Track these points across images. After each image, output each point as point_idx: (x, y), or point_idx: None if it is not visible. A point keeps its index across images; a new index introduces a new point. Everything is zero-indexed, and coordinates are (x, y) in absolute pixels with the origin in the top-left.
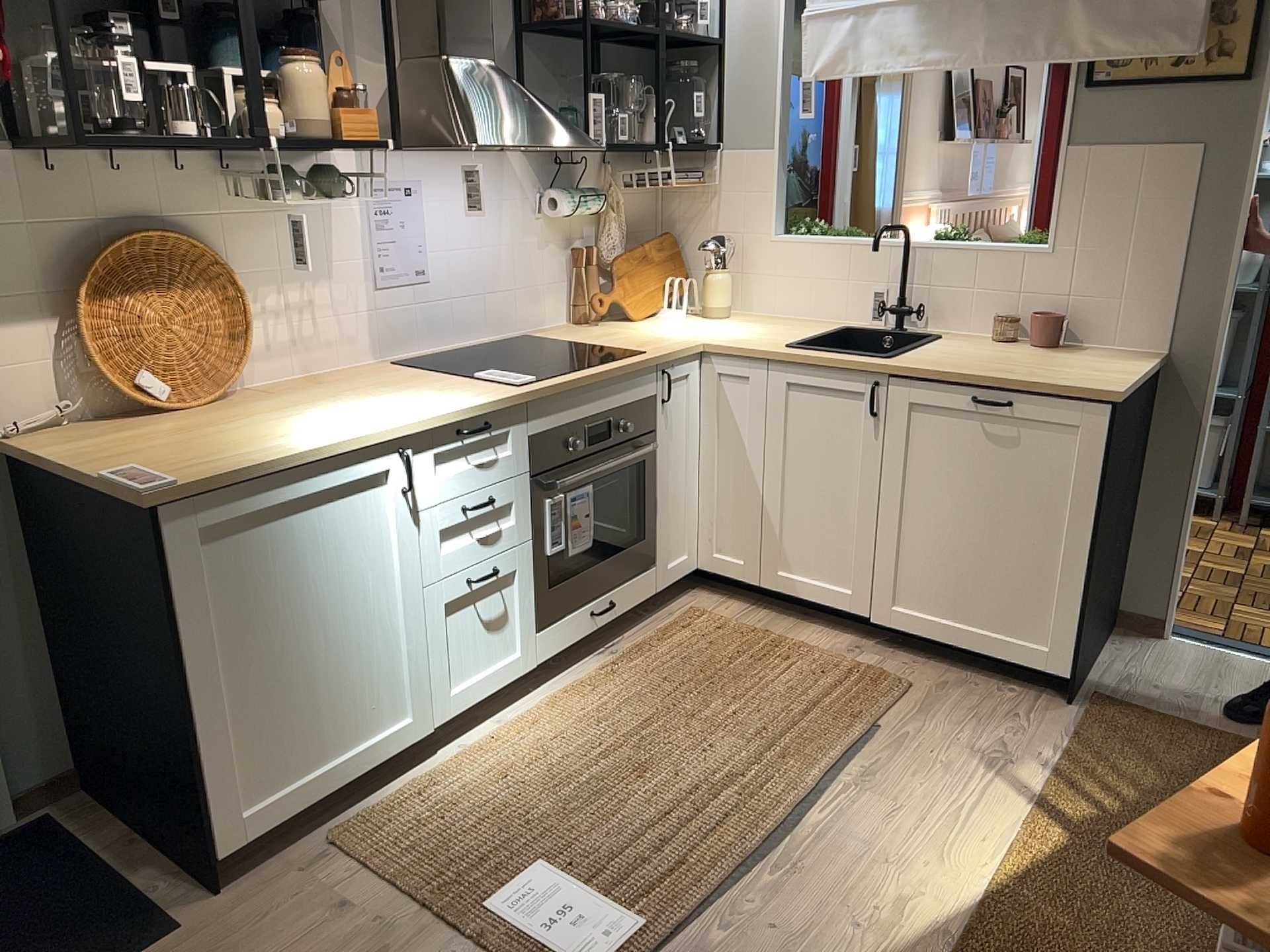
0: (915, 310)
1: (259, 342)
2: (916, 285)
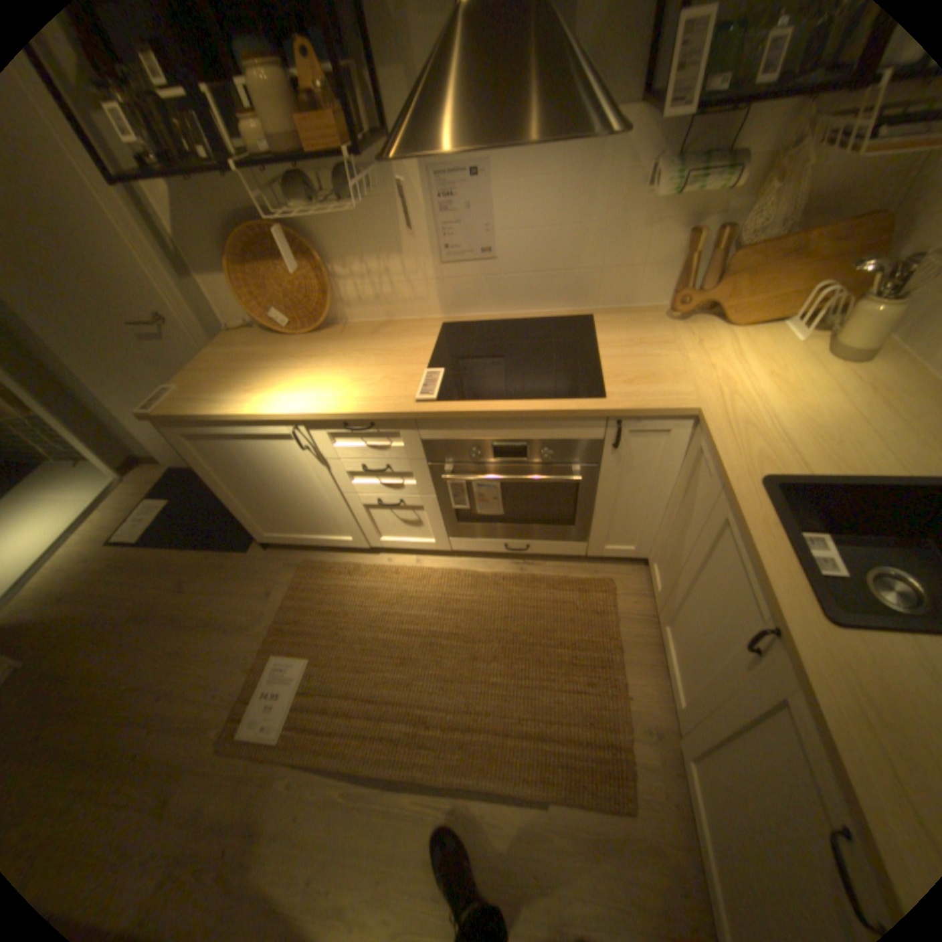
0: None
1: (351, 293)
2: None
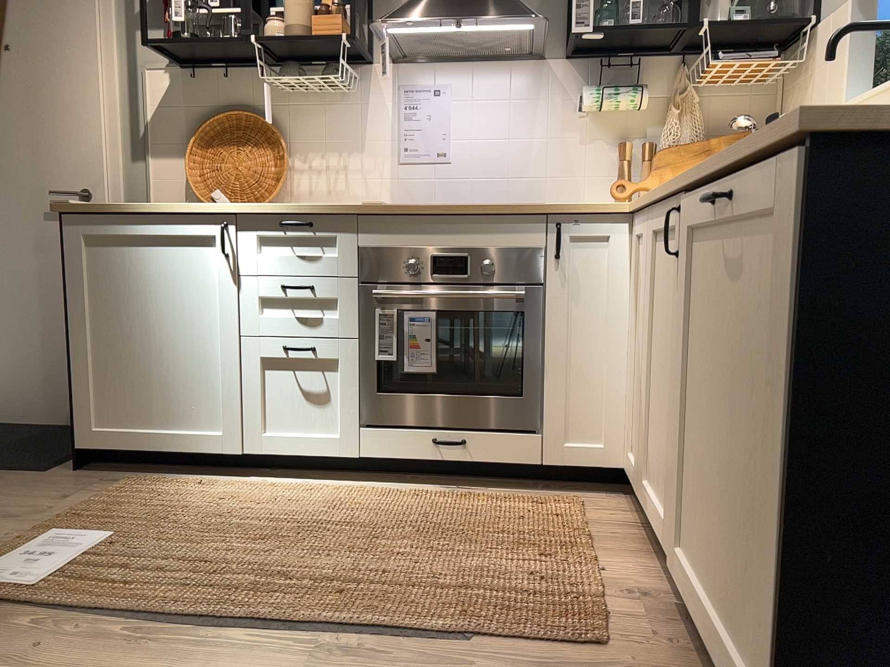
0: None
1: (303, 188)
2: None
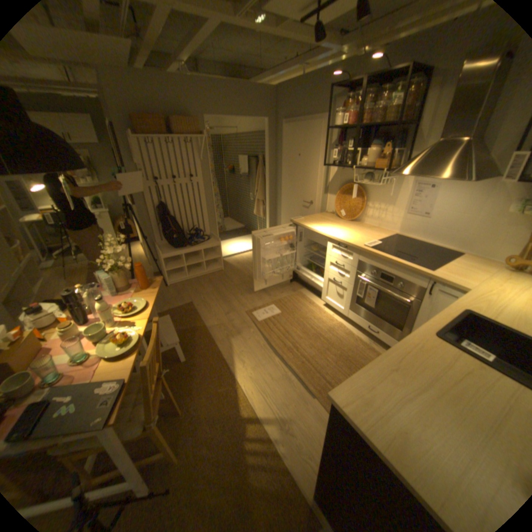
0: None
1: (370, 214)
2: None
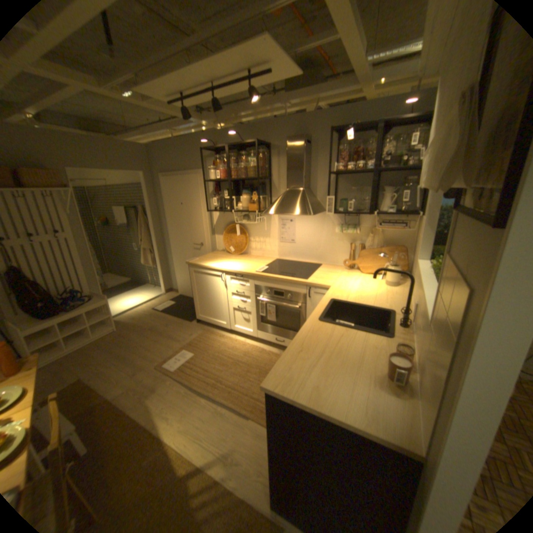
0: (414, 322)
1: (253, 246)
2: (419, 309)
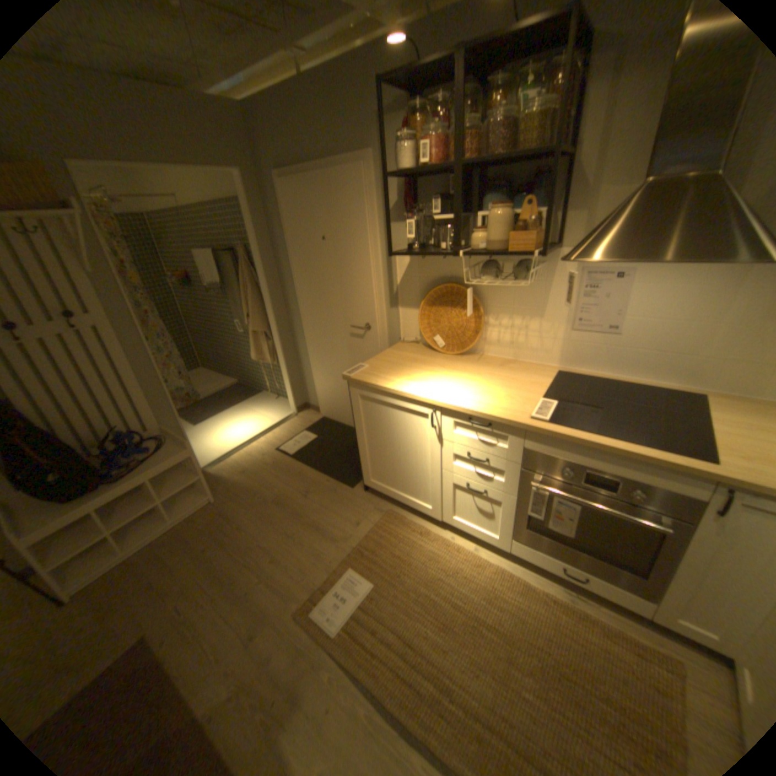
0: None
1: (494, 337)
2: None
